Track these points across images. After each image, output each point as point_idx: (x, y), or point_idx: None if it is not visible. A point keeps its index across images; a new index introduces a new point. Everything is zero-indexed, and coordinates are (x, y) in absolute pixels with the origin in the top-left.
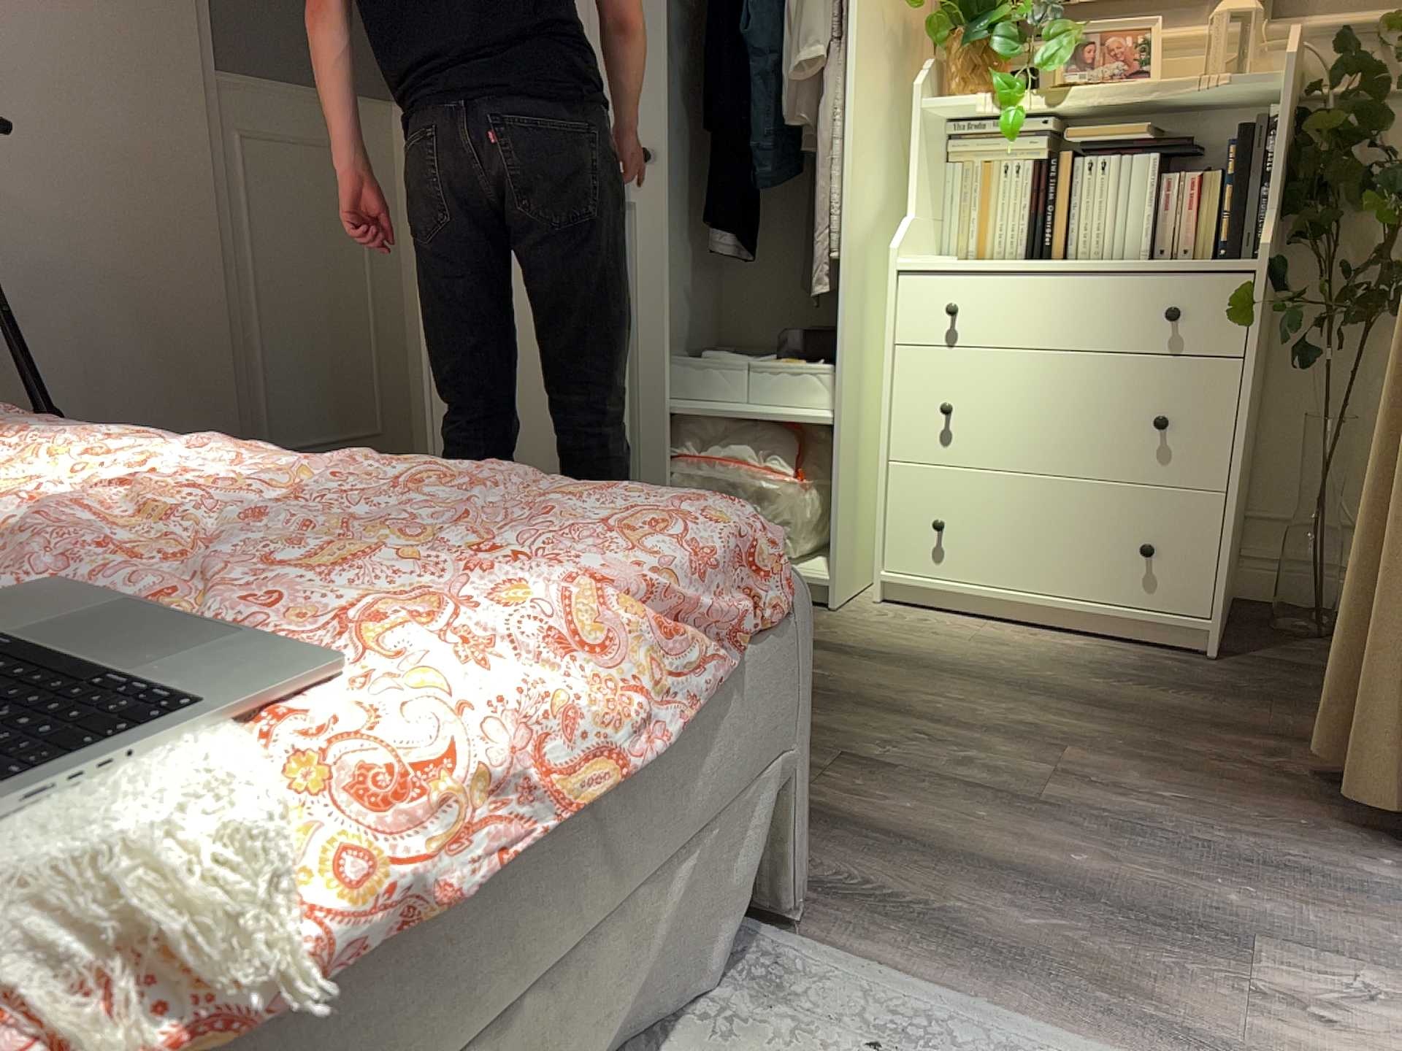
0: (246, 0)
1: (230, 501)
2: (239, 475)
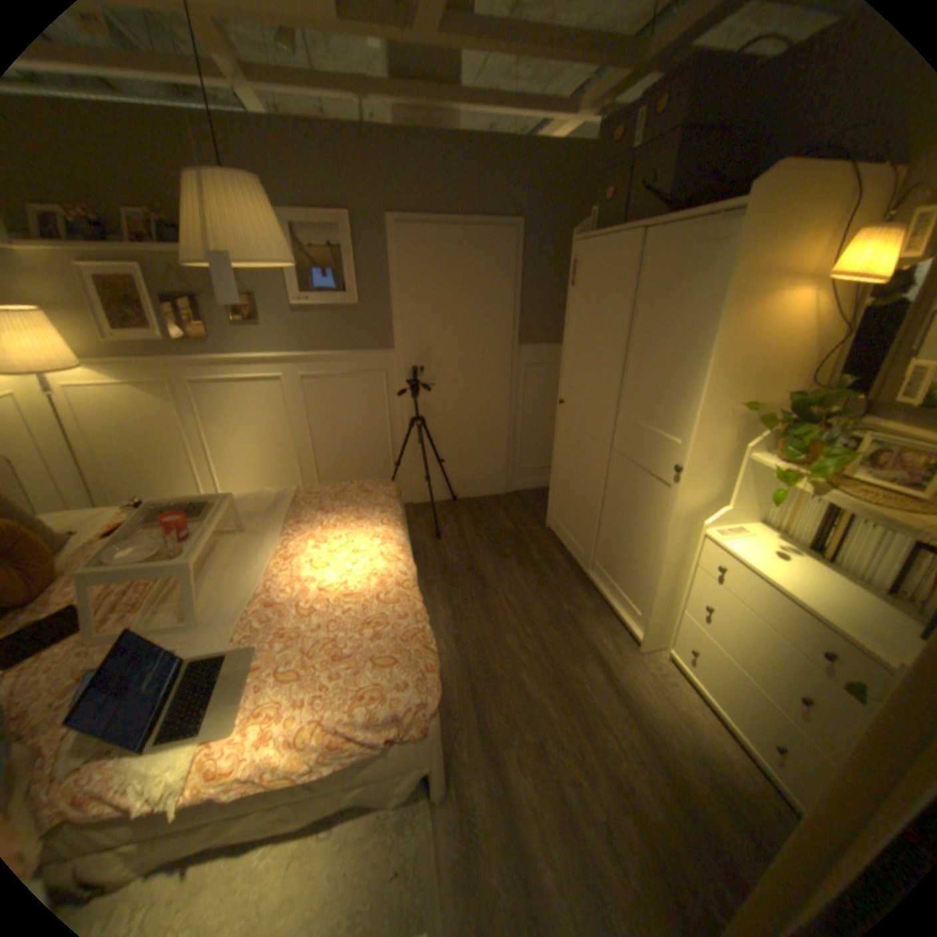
0: (534, 316)
1: (338, 604)
2: (372, 575)
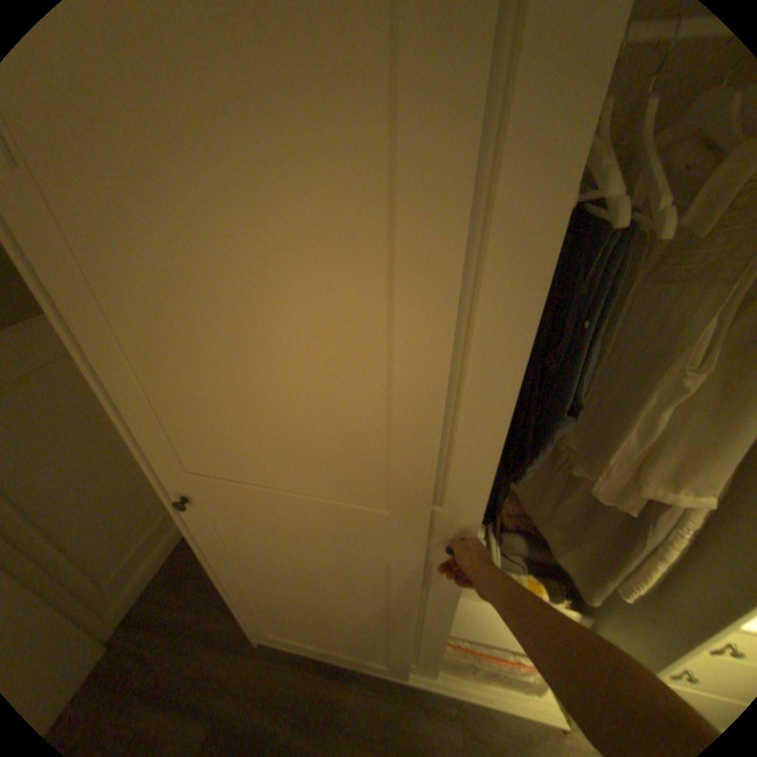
0: None
1: None
2: None
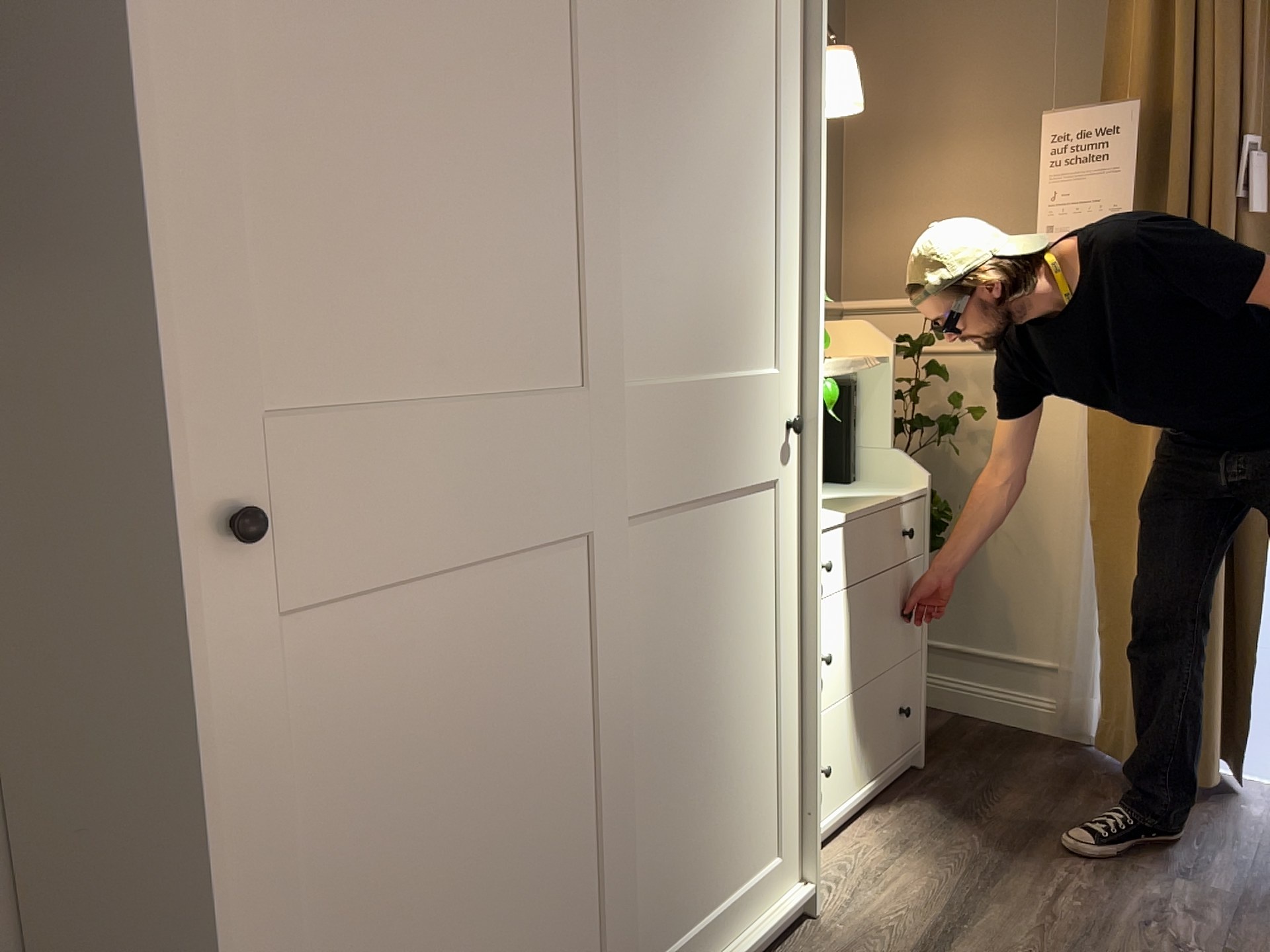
0: None
1: None
2: None
